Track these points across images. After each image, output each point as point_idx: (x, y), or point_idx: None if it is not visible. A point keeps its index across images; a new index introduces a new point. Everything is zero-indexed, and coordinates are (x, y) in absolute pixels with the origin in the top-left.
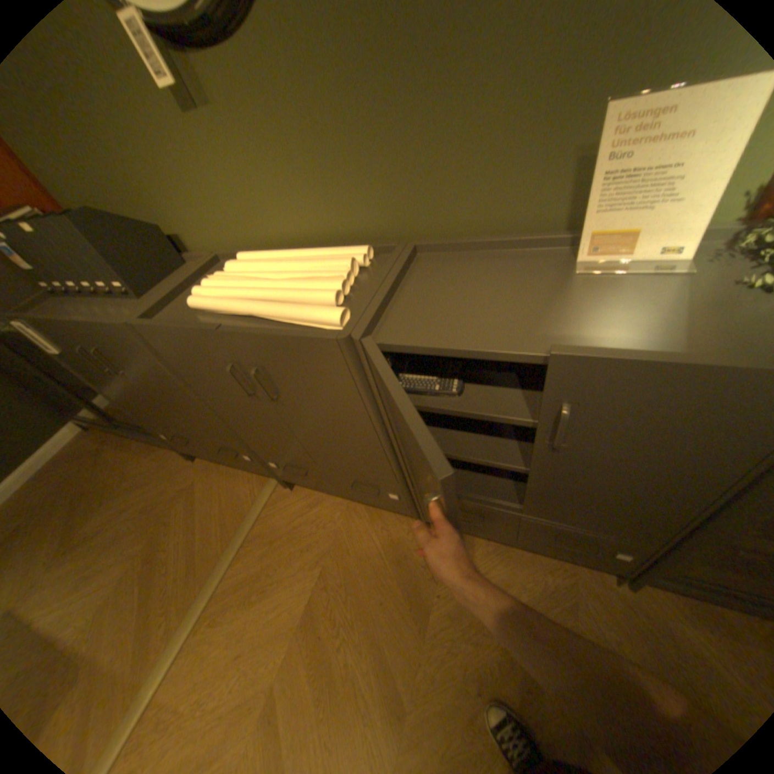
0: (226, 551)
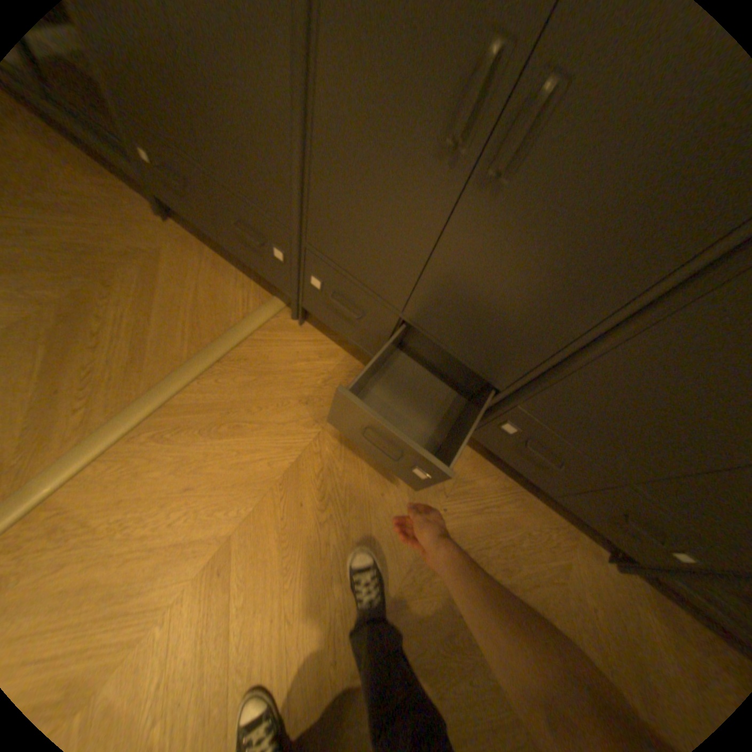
0: (197, 358)
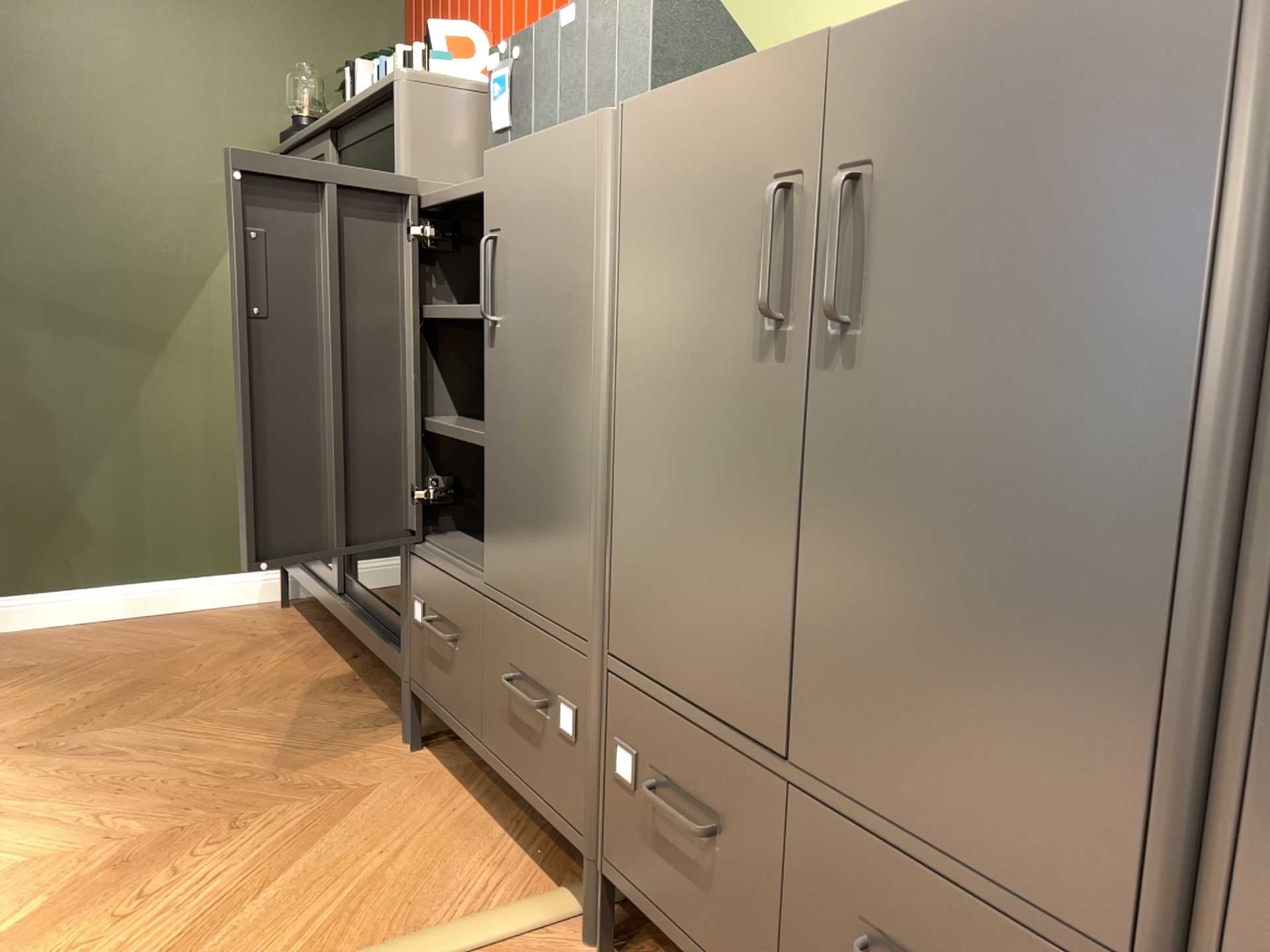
0: None
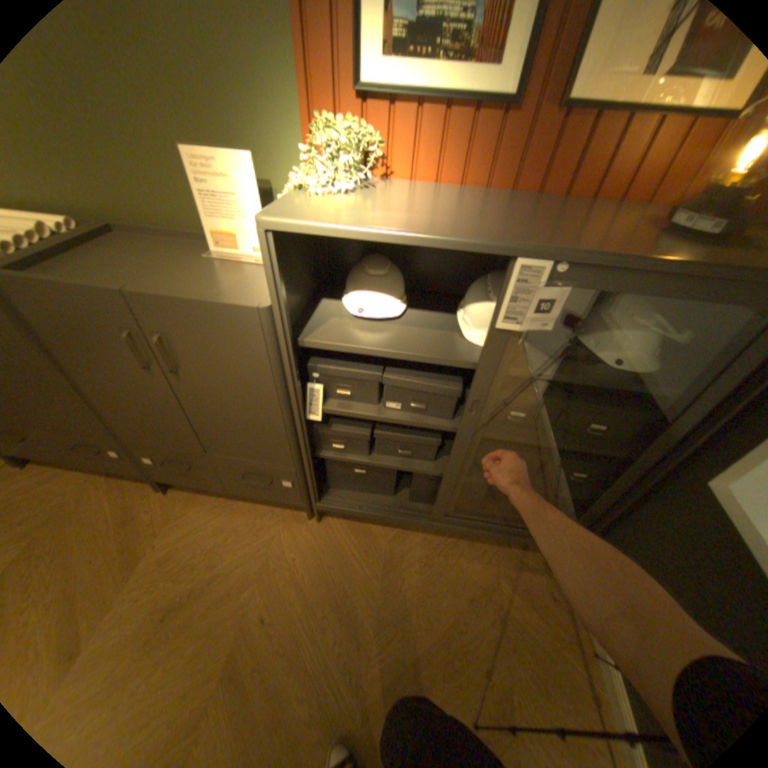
0: None
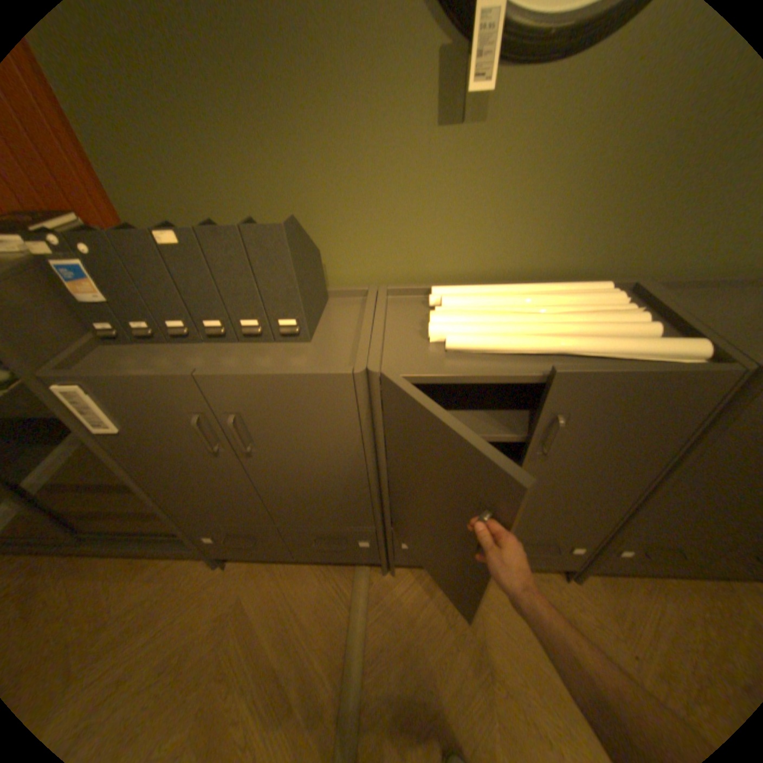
0: (347, 689)
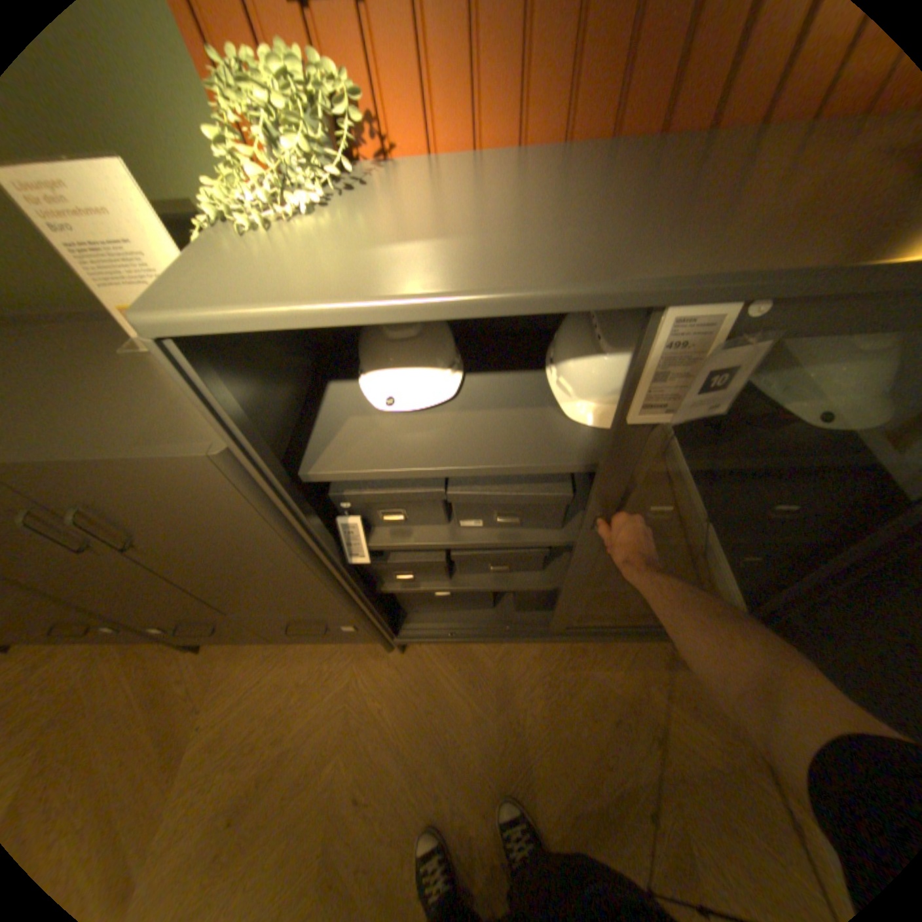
0: None
